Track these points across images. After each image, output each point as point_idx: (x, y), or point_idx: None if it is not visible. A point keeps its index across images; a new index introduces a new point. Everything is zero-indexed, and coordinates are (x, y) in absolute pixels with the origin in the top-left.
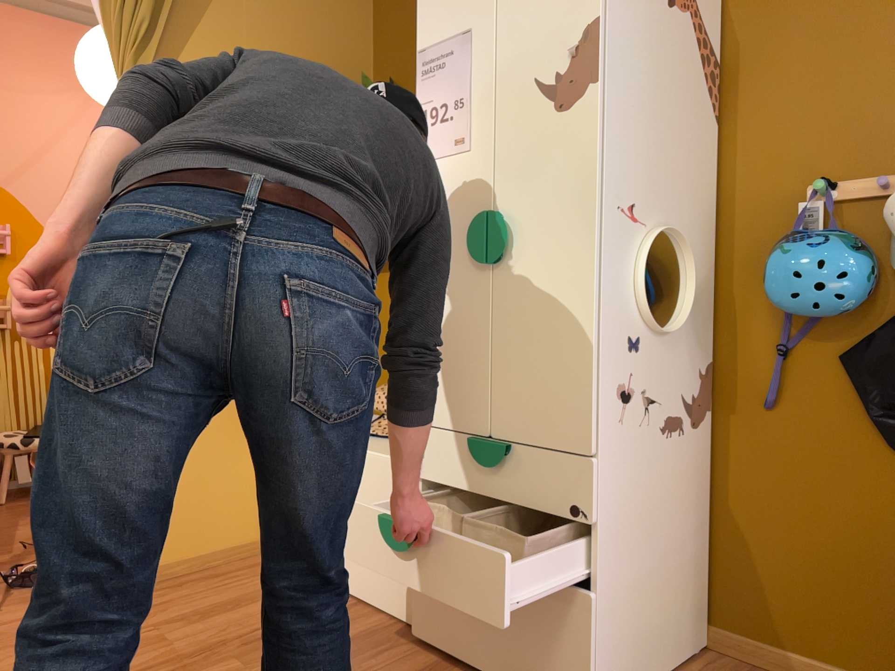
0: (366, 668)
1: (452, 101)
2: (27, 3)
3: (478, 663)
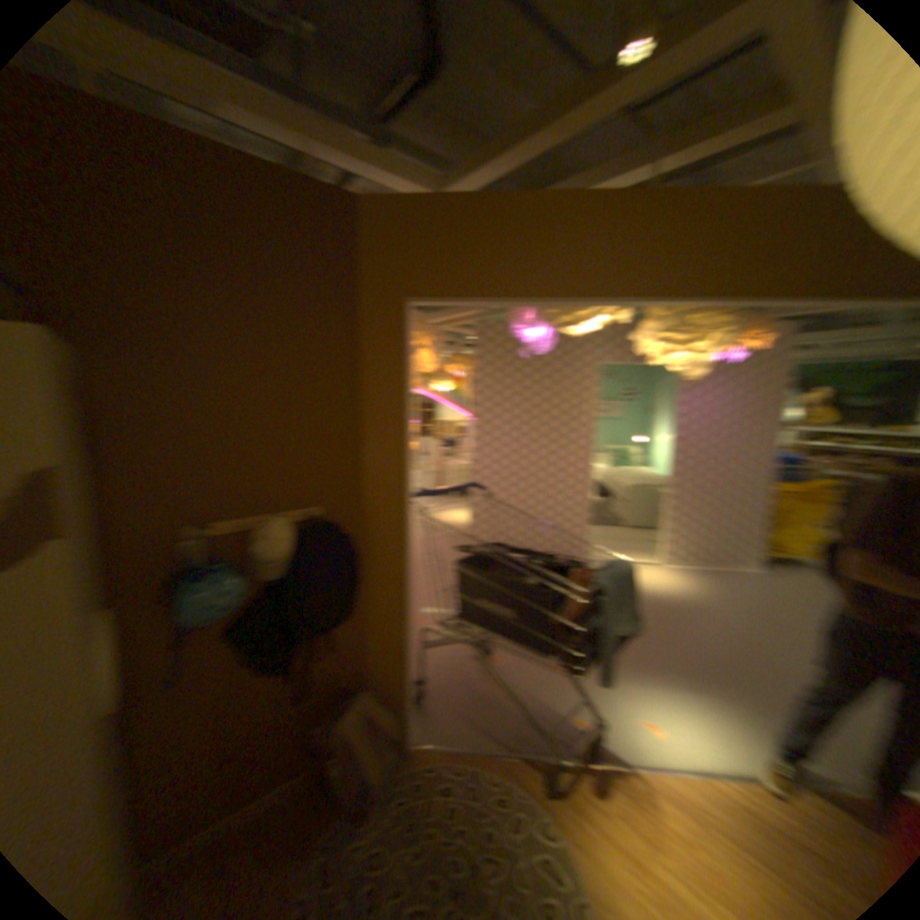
0: None
1: None
2: None
3: None
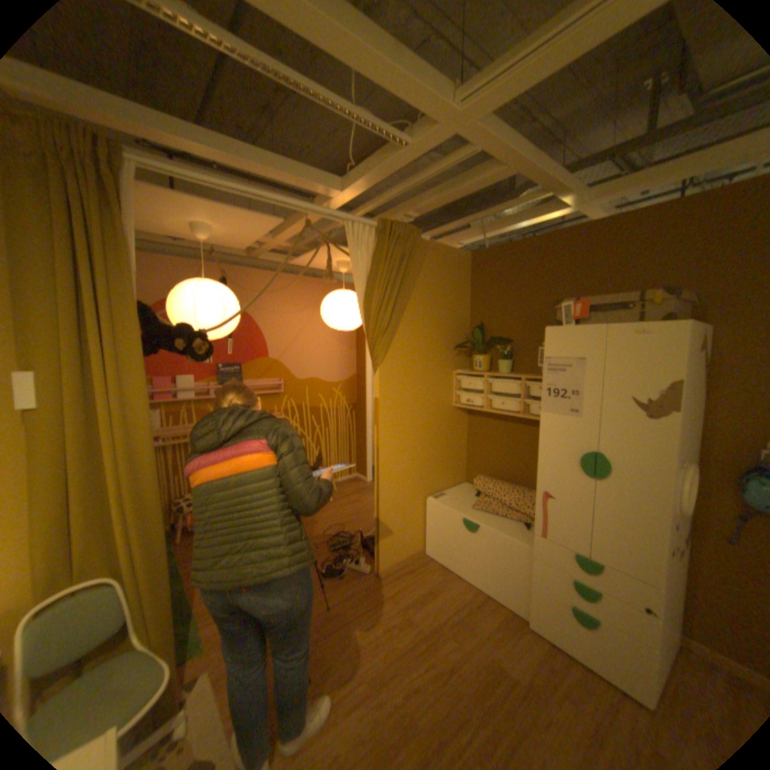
0: (517, 650)
1: (569, 390)
2: (280, 267)
3: (575, 655)
